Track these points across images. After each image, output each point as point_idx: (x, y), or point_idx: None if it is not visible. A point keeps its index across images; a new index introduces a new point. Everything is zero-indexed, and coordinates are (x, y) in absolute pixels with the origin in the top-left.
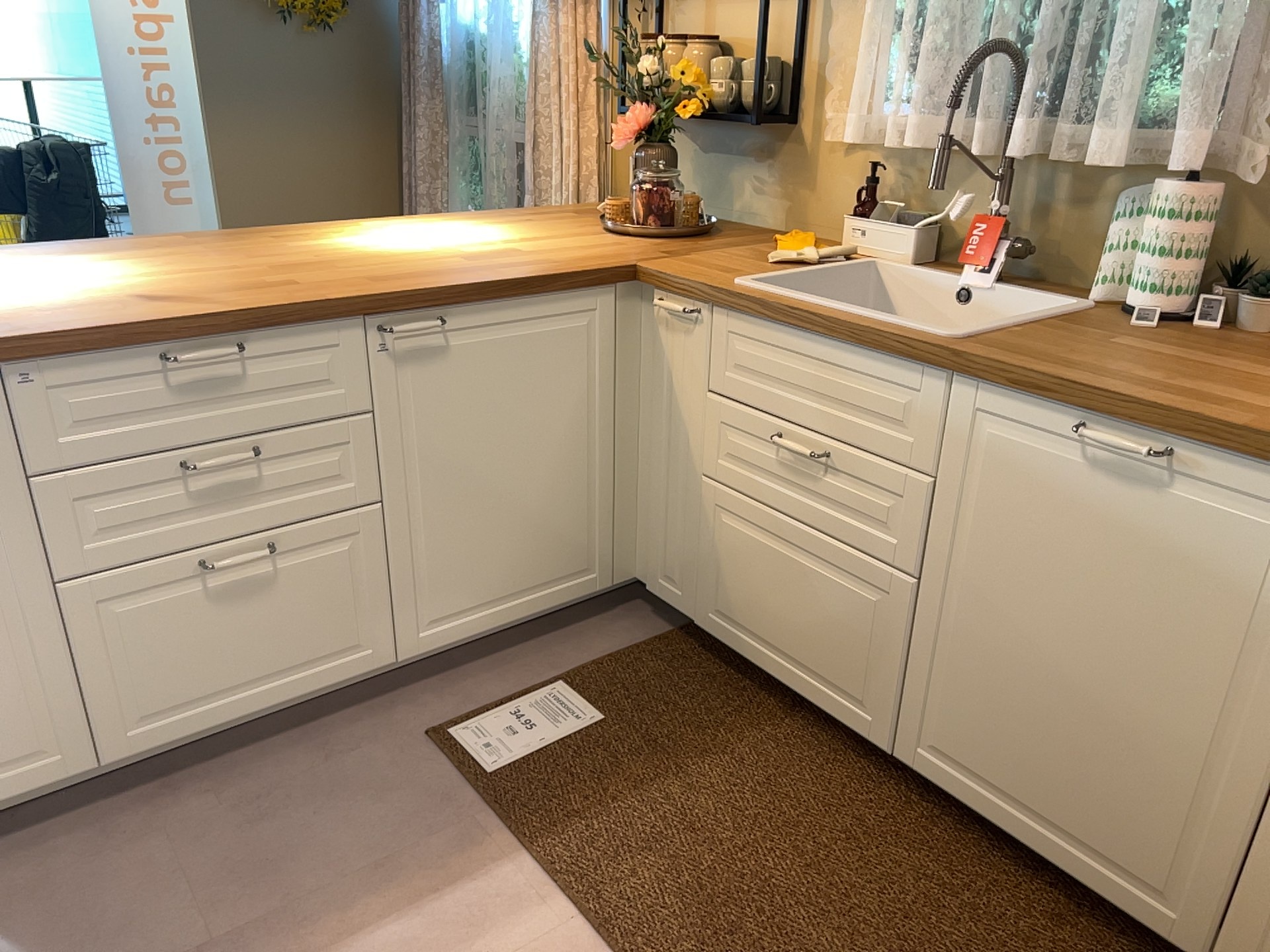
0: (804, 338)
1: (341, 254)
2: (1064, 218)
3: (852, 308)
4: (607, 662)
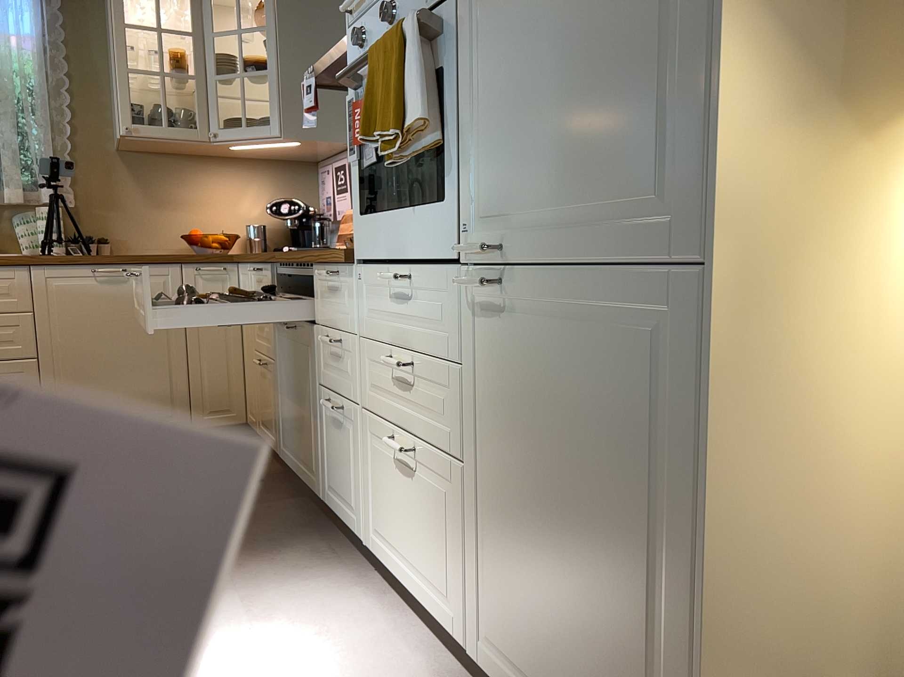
0: None
1: None
2: None
3: None
4: None
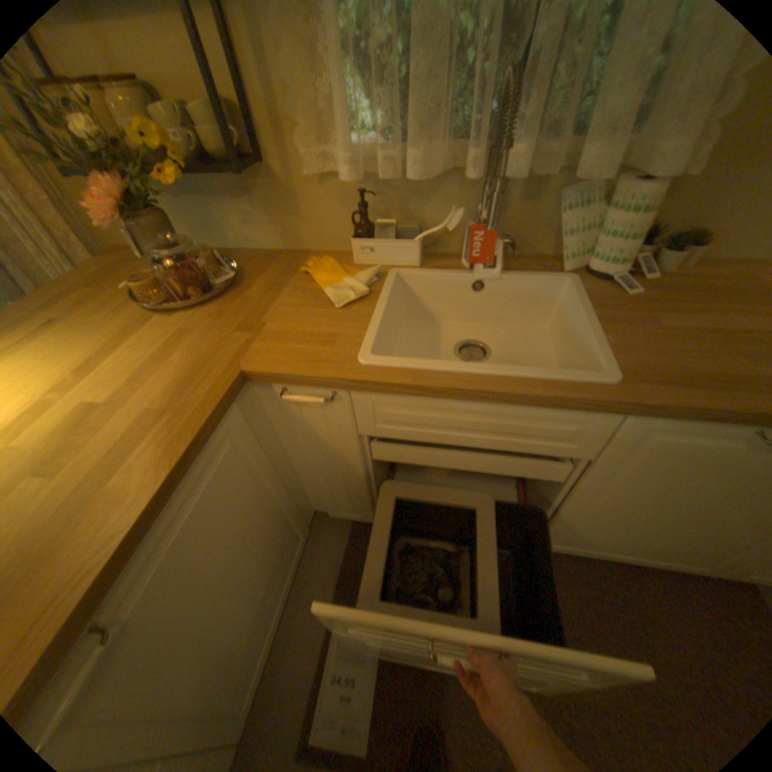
0: (466, 401)
1: None
2: (521, 207)
3: (505, 368)
4: (343, 580)
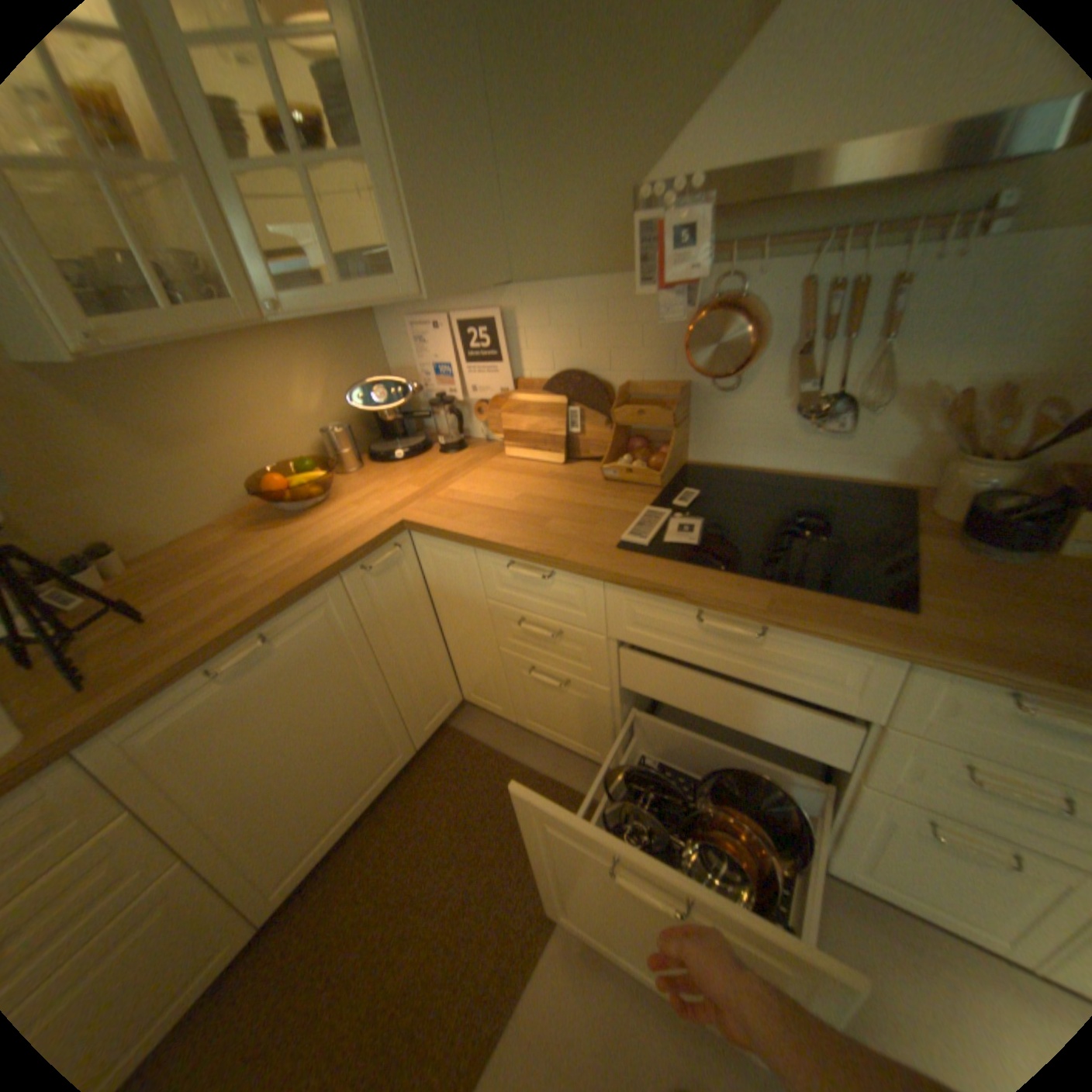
0: None
1: None
2: None
3: None
4: None
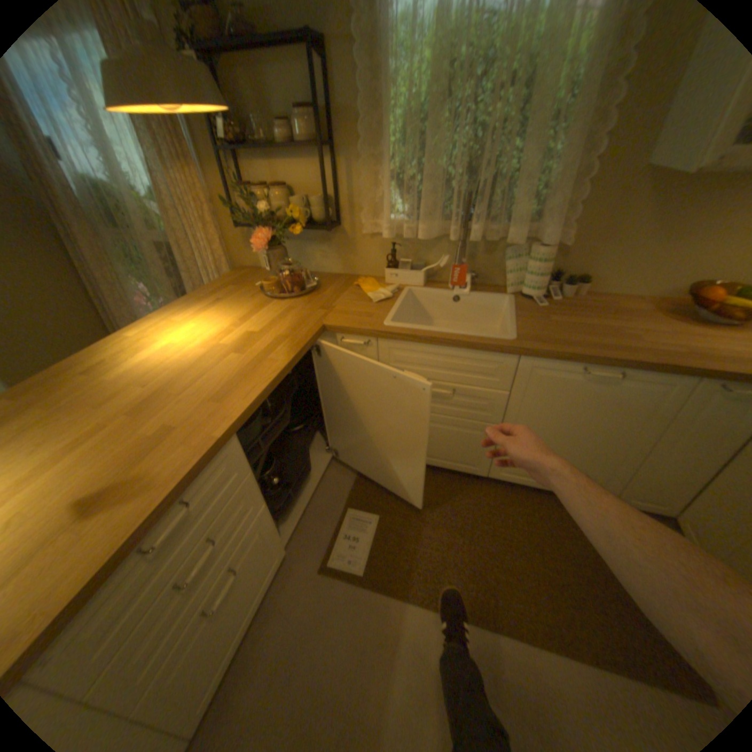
0: (437, 348)
1: (154, 377)
2: (483, 258)
3: (457, 331)
4: (356, 487)
